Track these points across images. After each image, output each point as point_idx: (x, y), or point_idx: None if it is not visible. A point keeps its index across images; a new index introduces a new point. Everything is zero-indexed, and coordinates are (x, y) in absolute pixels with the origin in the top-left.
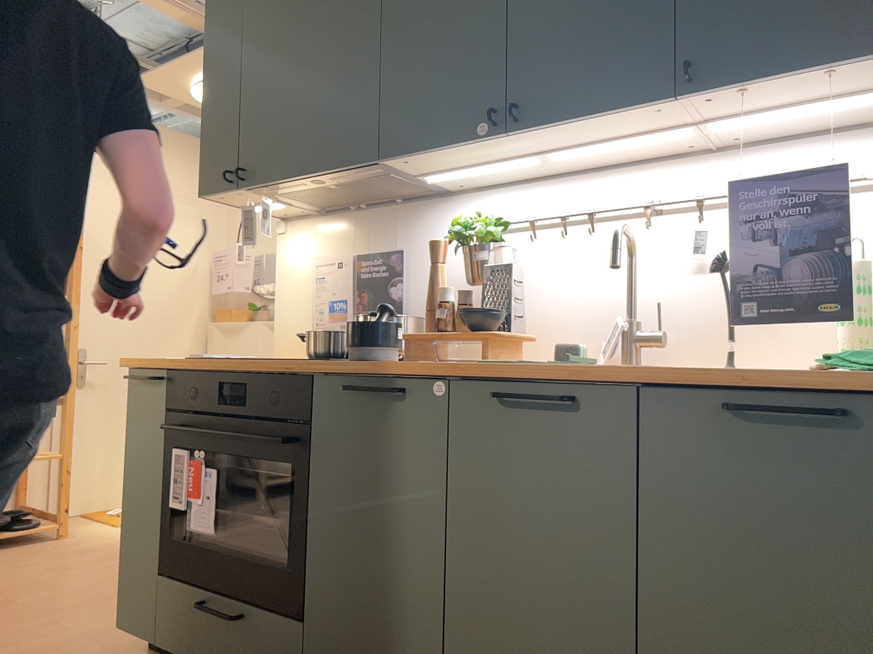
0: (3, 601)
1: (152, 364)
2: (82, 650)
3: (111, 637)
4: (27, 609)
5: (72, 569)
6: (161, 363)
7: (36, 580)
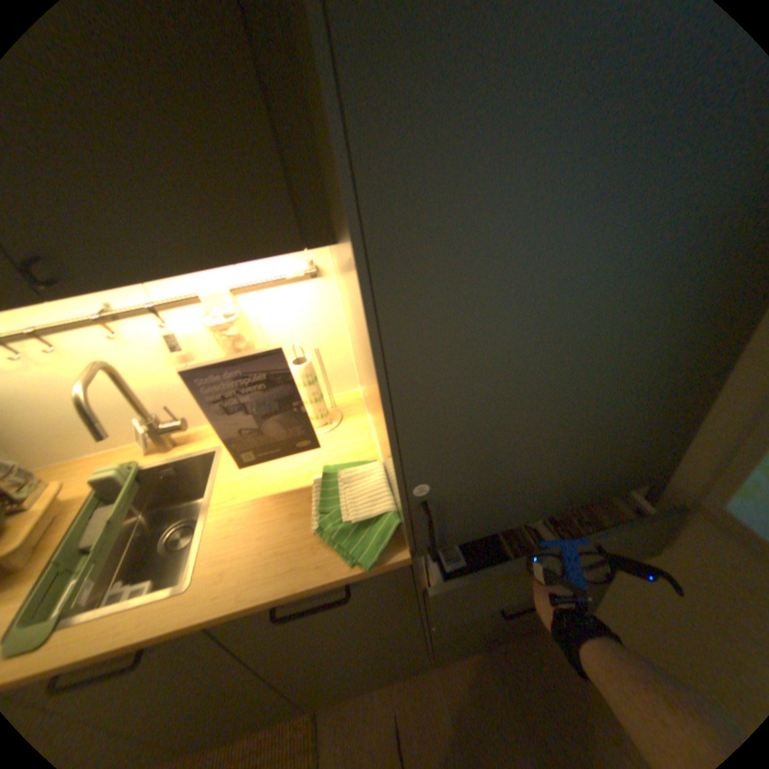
0: None
1: None
2: None
3: None
4: None
5: None
6: None
7: None
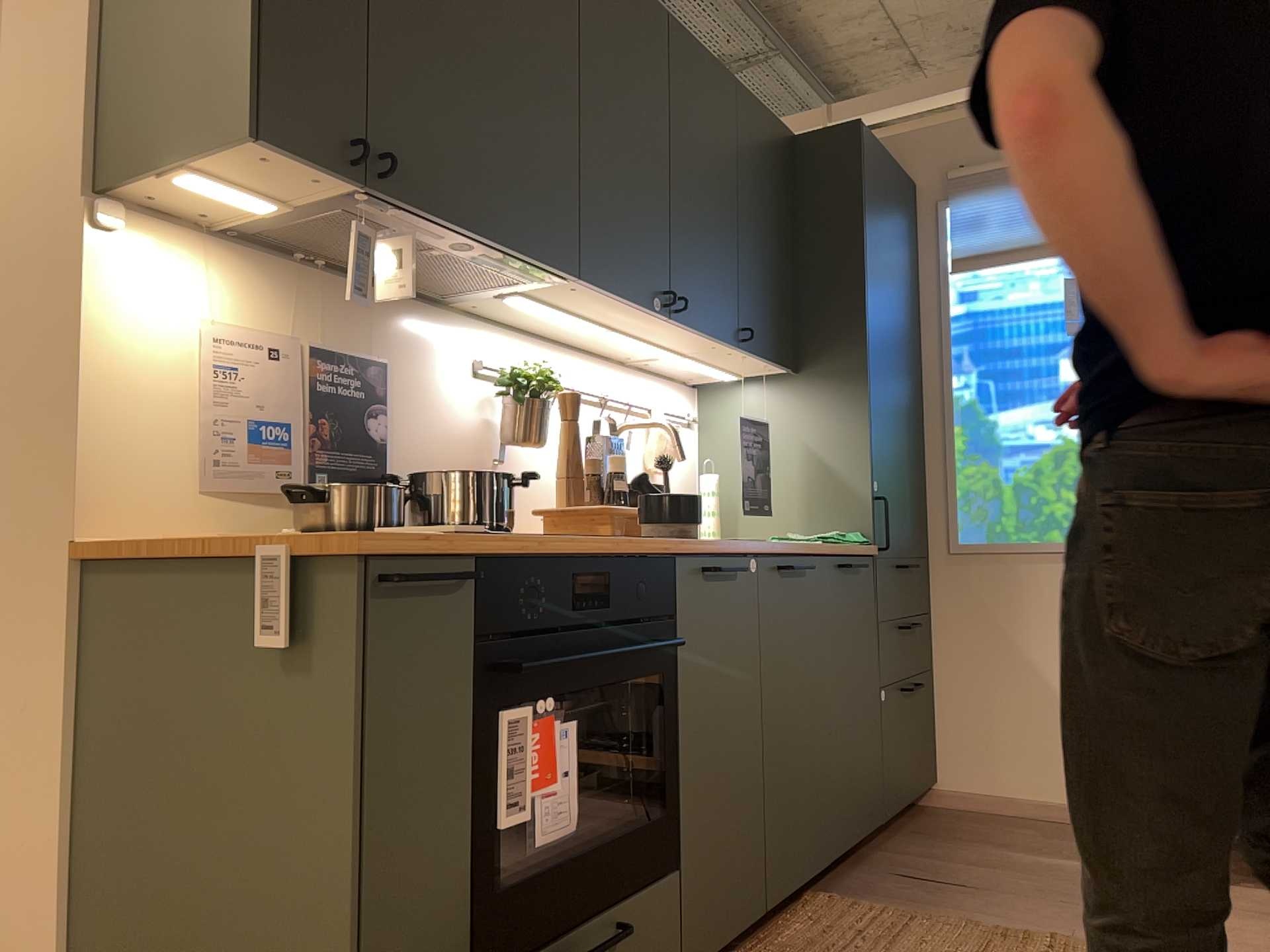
0: None
1: (451, 547)
2: None
3: None
4: None
5: None
6: (478, 544)
7: None
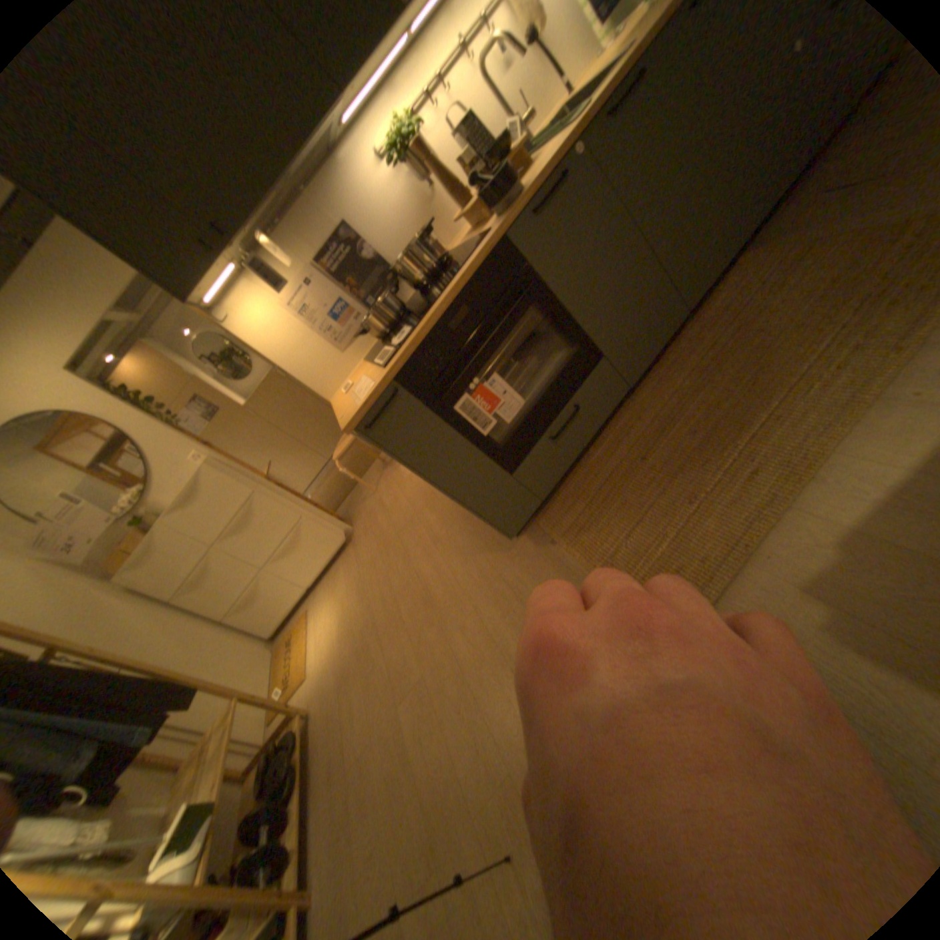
0: (409, 689)
1: (378, 389)
2: (505, 577)
3: (490, 569)
4: (430, 659)
5: (372, 665)
6: (386, 376)
7: (380, 685)
